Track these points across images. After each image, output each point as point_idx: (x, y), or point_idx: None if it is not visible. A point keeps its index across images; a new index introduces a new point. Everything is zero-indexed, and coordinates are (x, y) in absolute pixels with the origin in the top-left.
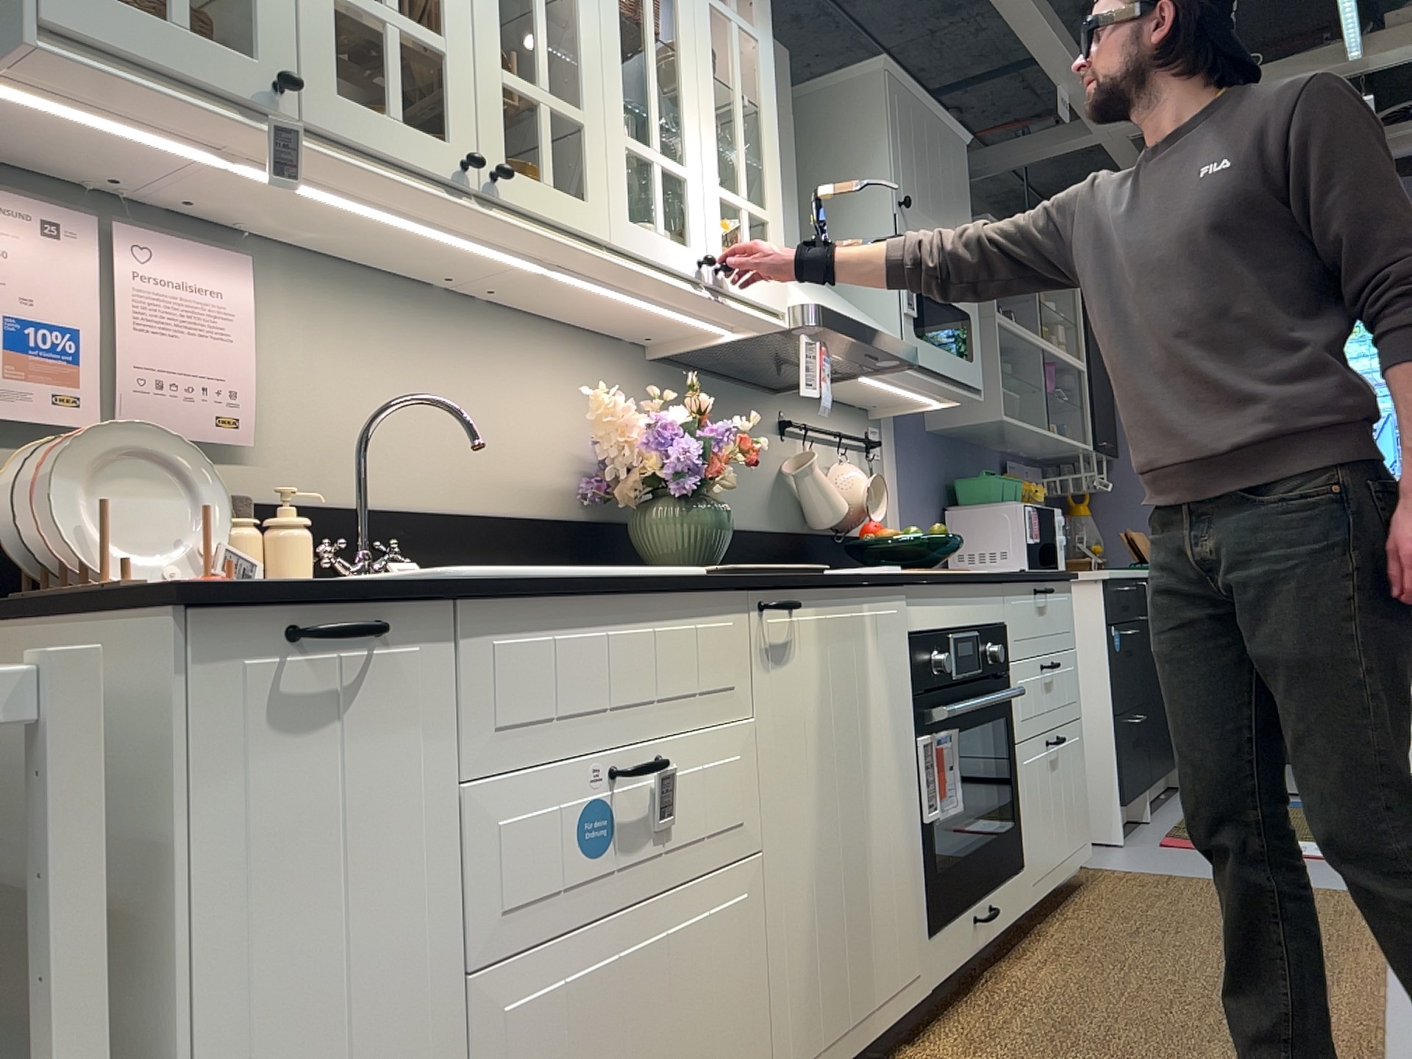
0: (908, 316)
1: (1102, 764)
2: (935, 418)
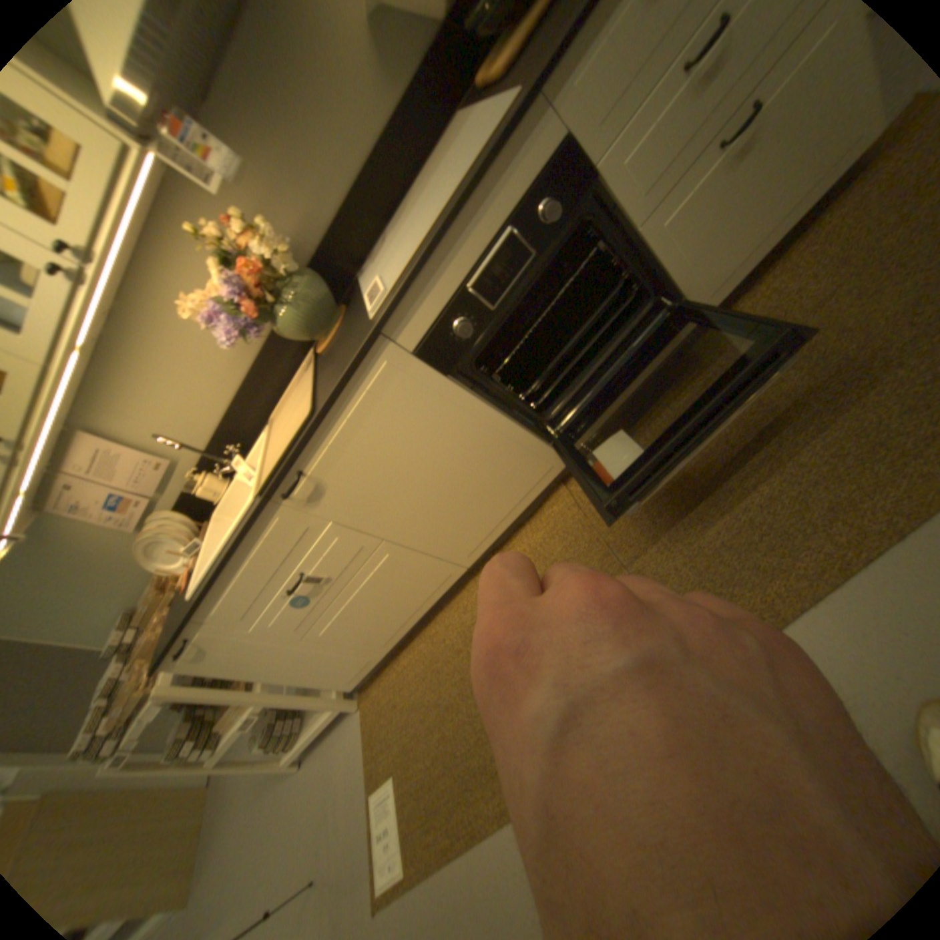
0: None
1: None
2: None
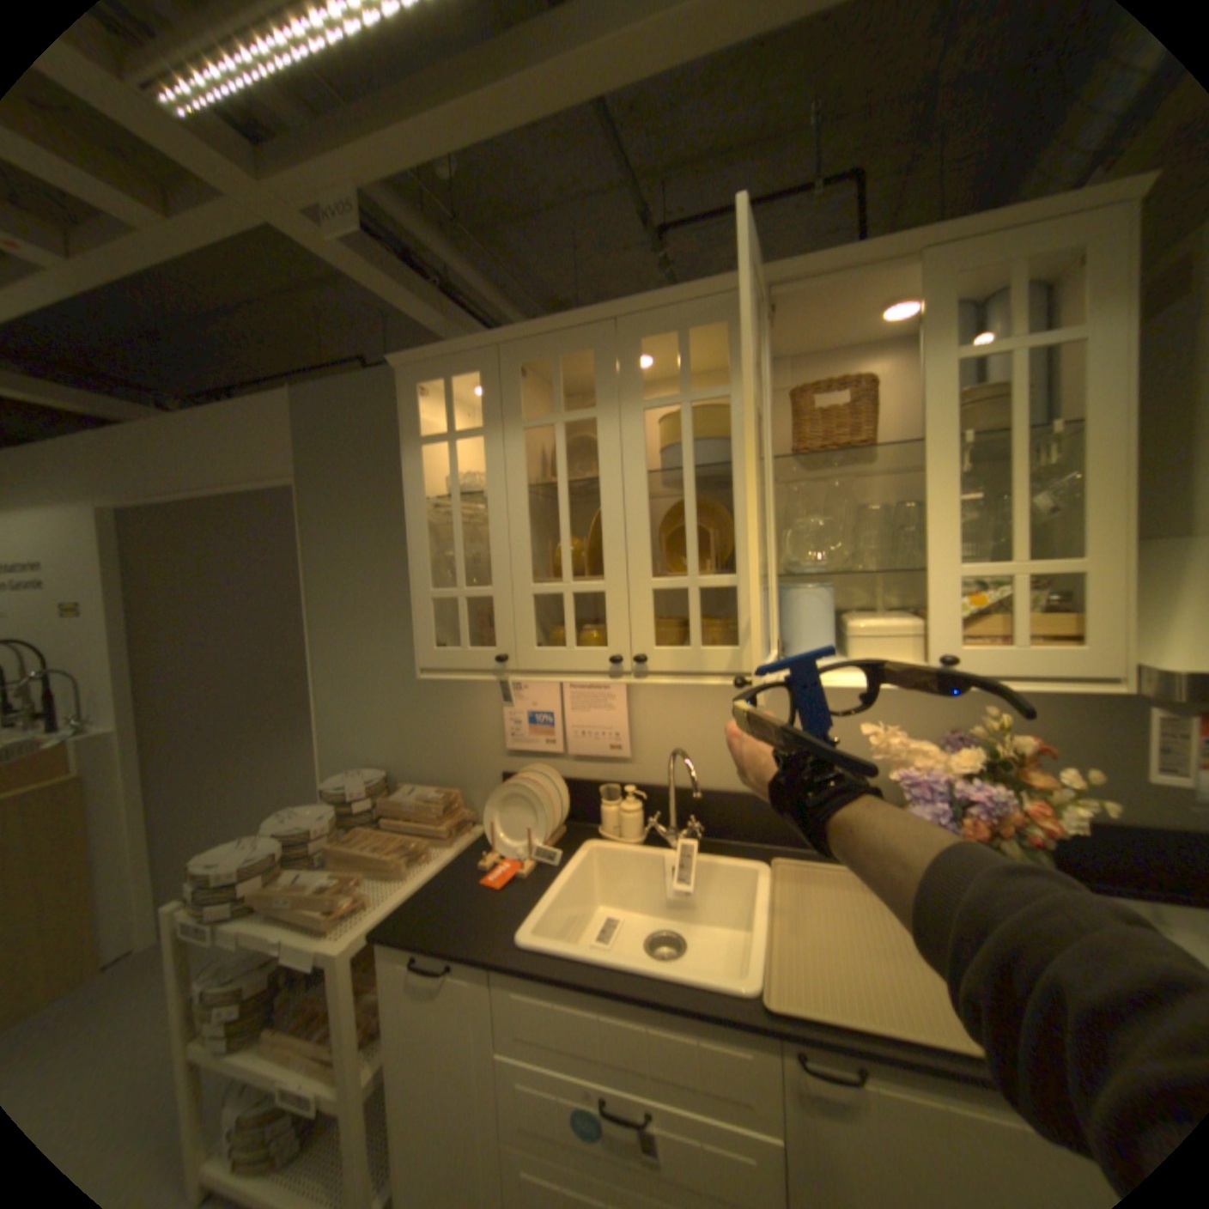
0: None
1: None
2: None
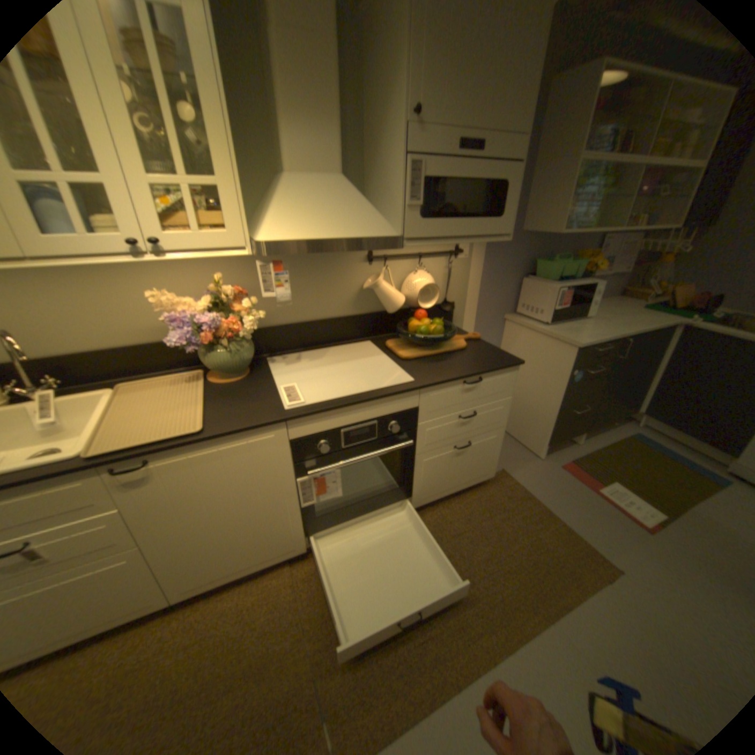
0: (409, 205)
1: (546, 427)
2: (528, 223)
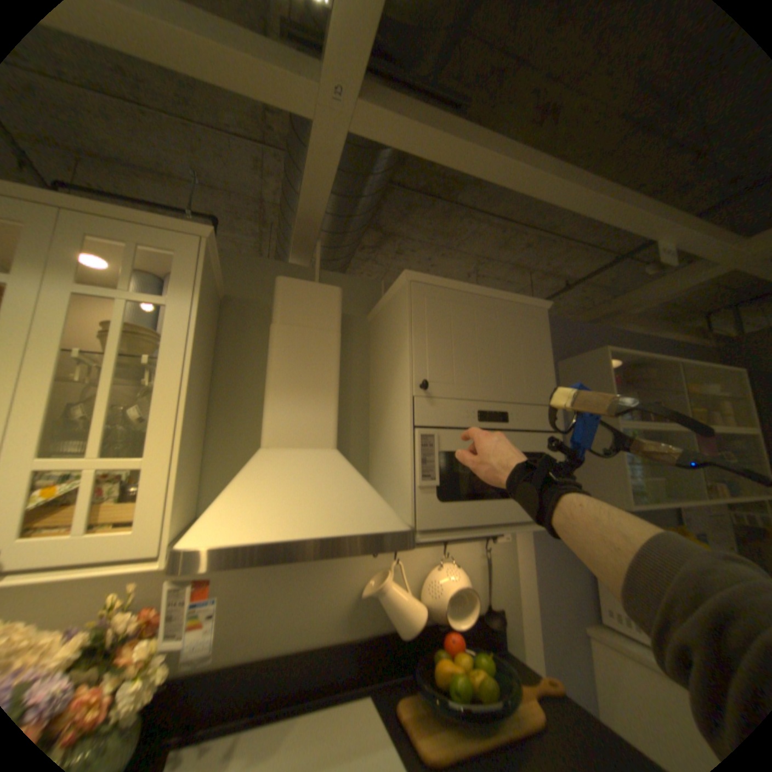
0: (420, 486)
1: None
2: None
